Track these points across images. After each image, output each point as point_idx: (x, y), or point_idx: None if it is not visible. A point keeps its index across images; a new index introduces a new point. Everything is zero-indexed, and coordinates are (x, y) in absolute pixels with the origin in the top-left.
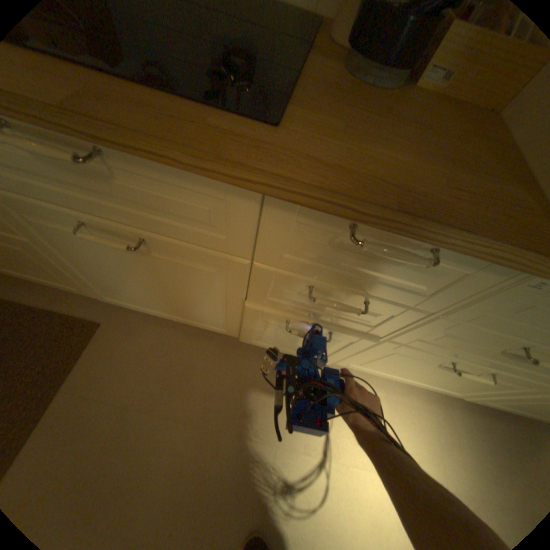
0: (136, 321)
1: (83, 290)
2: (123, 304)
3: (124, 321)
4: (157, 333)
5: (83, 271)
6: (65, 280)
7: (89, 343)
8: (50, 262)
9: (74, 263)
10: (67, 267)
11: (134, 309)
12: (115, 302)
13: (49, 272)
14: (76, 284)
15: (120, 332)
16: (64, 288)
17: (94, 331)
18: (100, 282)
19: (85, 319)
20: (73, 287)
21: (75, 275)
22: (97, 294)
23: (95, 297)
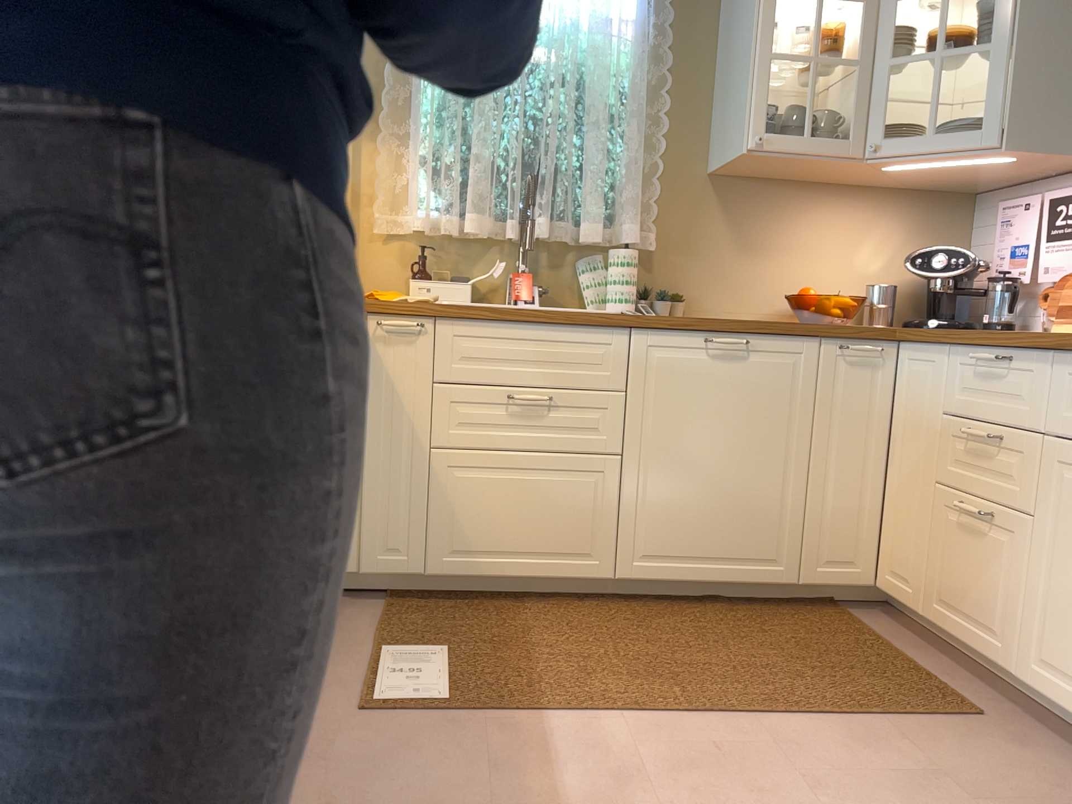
0: (1043, 748)
1: (1014, 645)
2: (1052, 689)
3: (1024, 737)
4: (1069, 776)
5: (1055, 580)
6: (1005, 619)
7: (955, 719)
8: (1023, 565)
9: (1057, 559)
10: (1039, 573)
11: (1062, 709)
12: (1041, 683)
13: (1000, 596)
14: (1016, 625)
15: (1007, 739)
16: (985, 646)
17: (972, 716)
18: (1062, 606)
19: (970, 704)
20: (1003, 638)
21: (1036, 593)
22: (1029, 655)
23: (1014, 677)
